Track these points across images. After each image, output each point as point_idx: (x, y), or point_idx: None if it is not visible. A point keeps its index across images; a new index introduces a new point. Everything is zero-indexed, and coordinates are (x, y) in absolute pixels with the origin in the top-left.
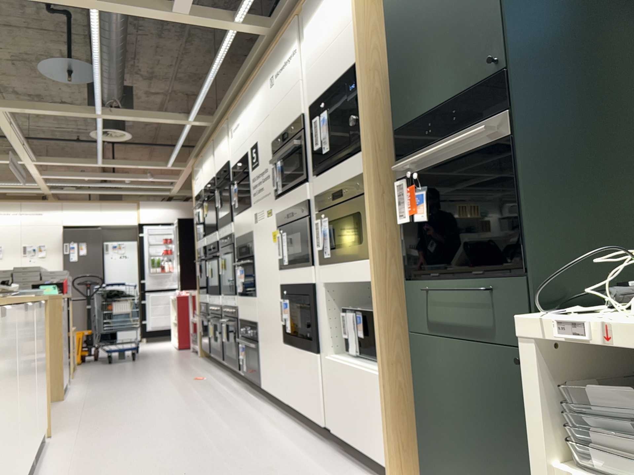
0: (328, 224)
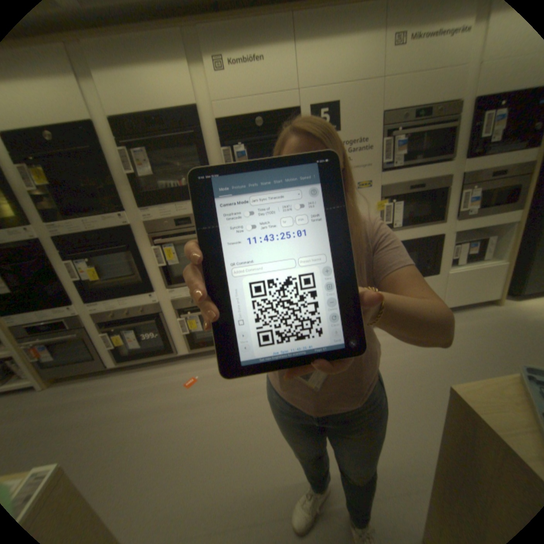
0: (482, 193)
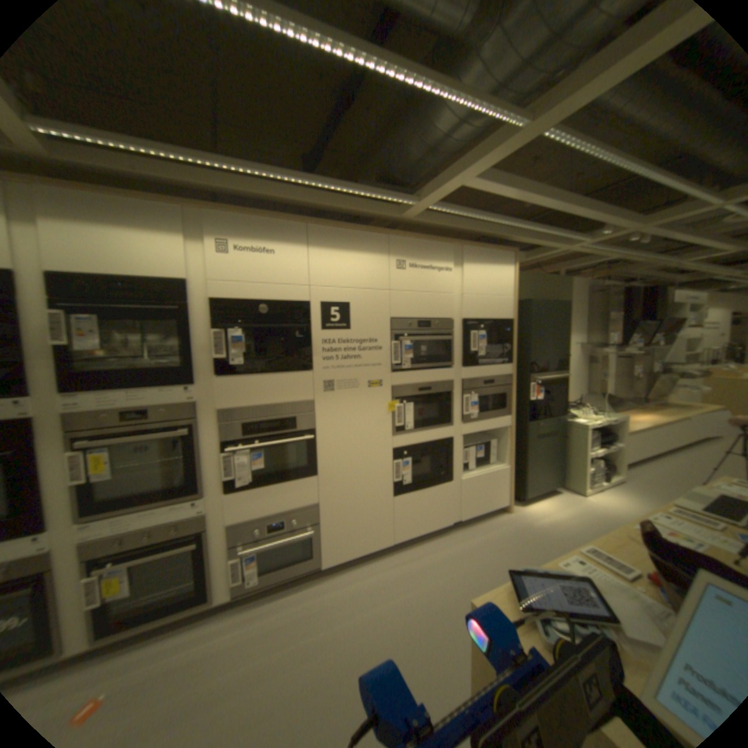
0: (479, 399)
